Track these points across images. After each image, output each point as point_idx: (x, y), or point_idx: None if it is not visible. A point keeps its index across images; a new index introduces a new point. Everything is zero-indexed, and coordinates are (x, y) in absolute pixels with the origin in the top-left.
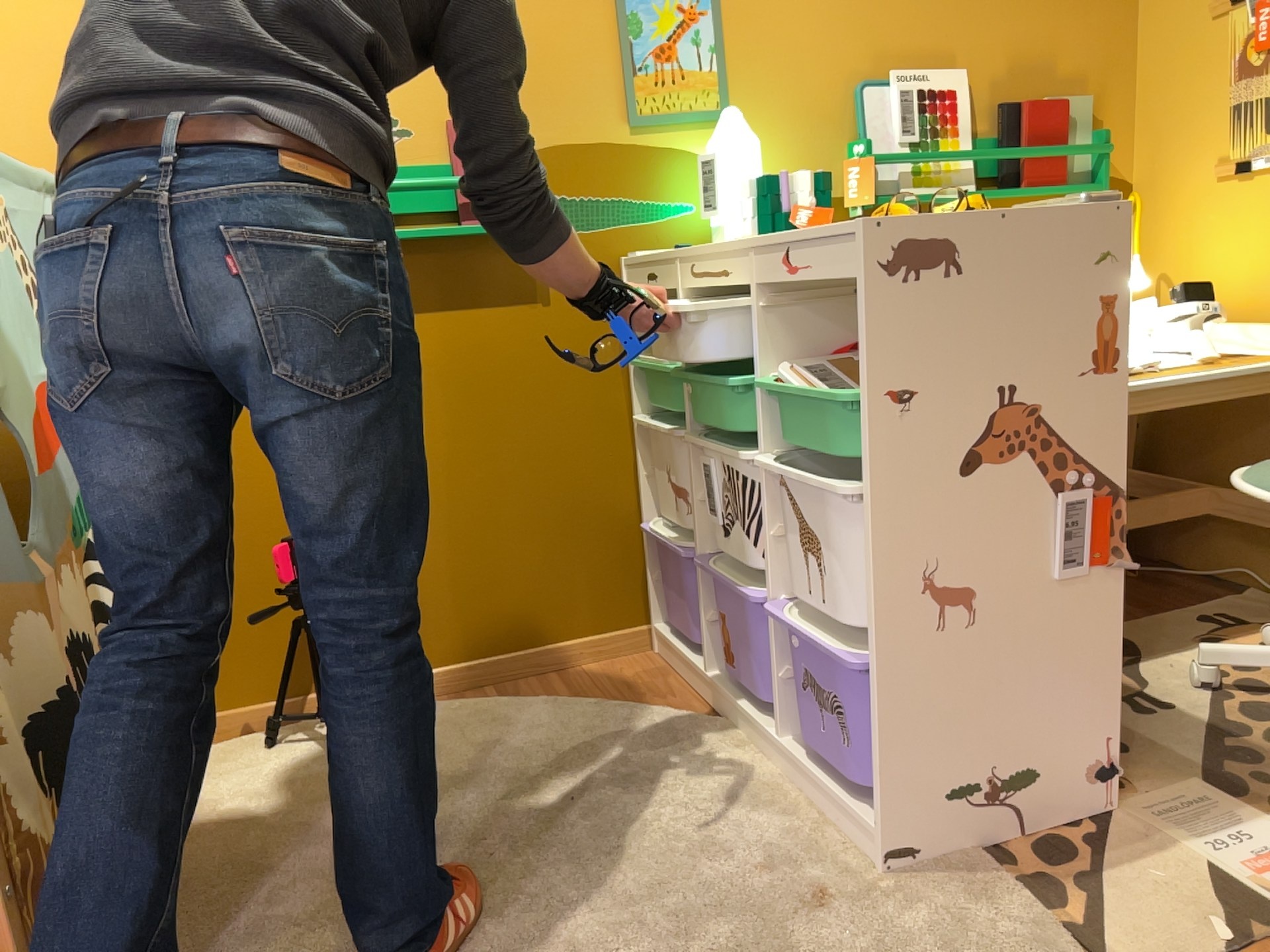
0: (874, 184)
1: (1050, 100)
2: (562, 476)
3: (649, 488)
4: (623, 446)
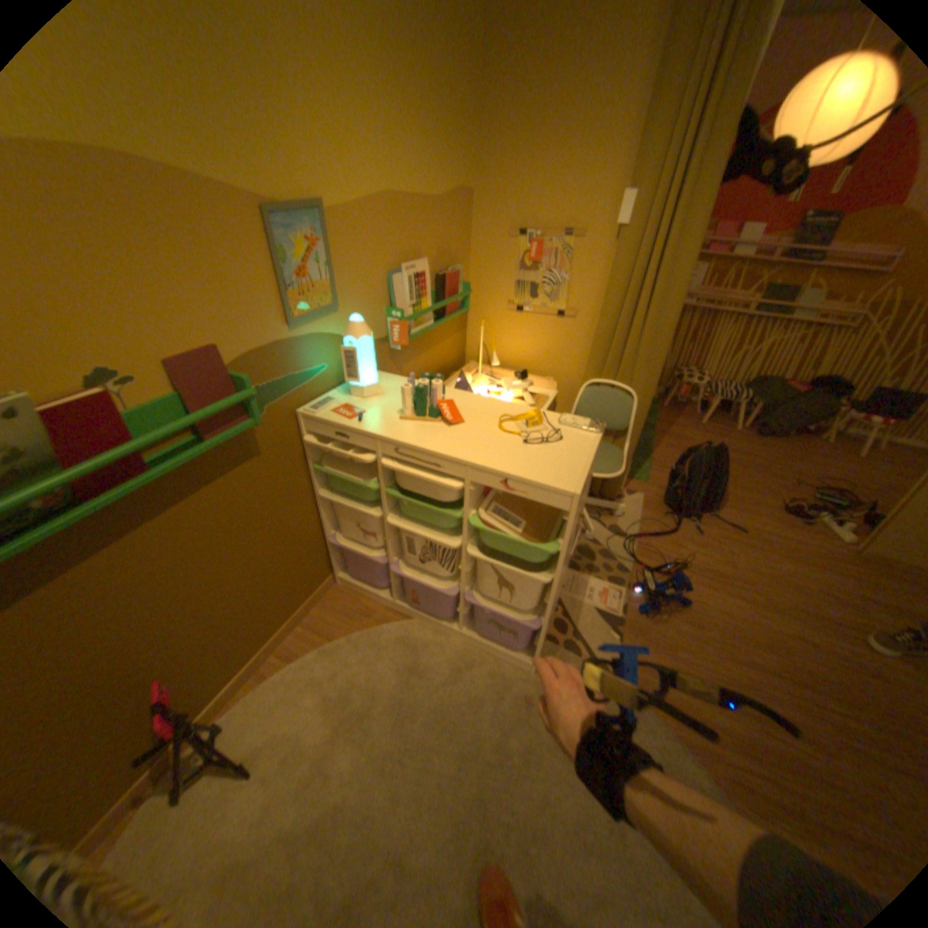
0: (408, 336)
1: (453, 271)
2: (285, 540)
3: (328, 521)
4: (311, 507)
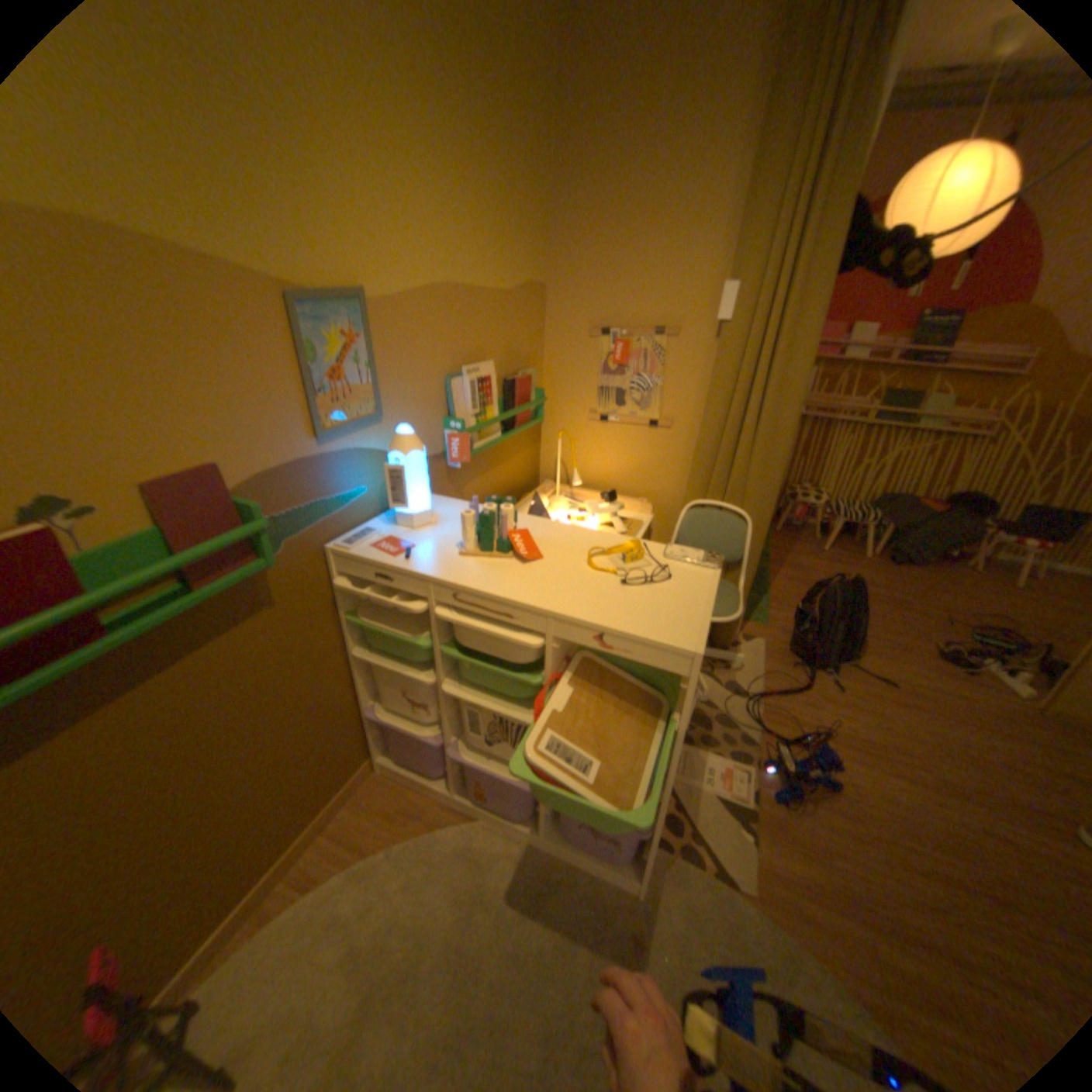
0: (470, 450)
1: (524, 374)
2: (304, 718)
3: (363, 688)
4: (340, 671)
